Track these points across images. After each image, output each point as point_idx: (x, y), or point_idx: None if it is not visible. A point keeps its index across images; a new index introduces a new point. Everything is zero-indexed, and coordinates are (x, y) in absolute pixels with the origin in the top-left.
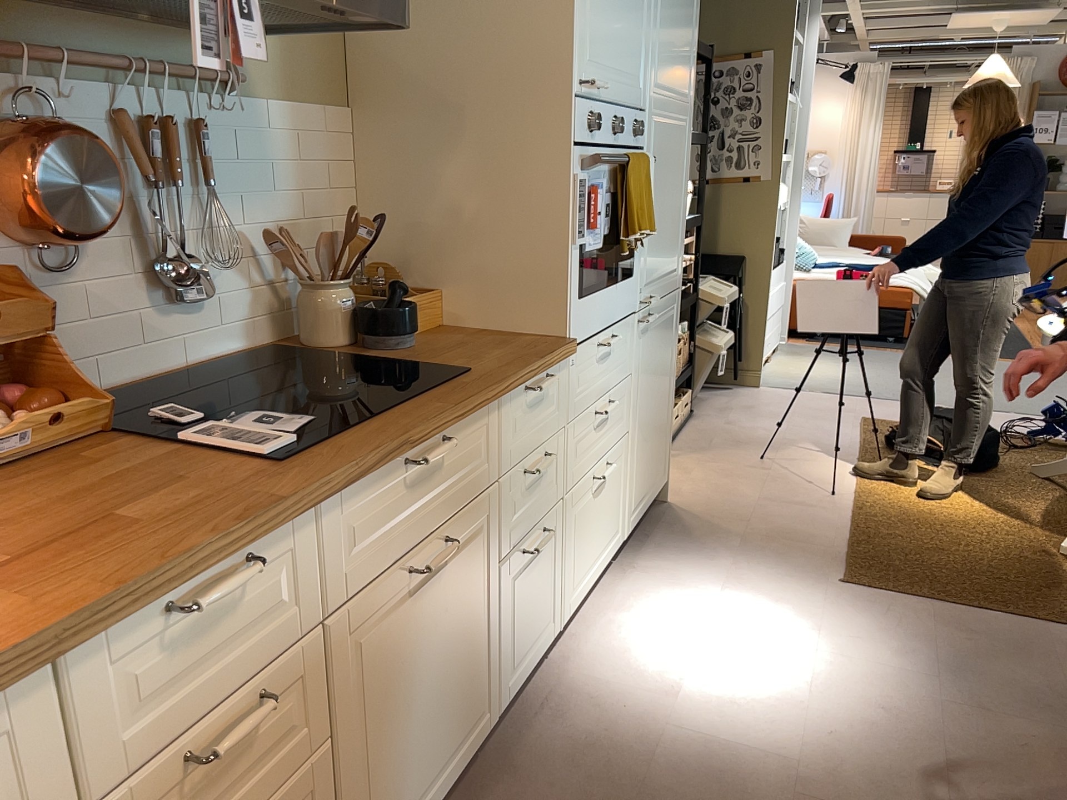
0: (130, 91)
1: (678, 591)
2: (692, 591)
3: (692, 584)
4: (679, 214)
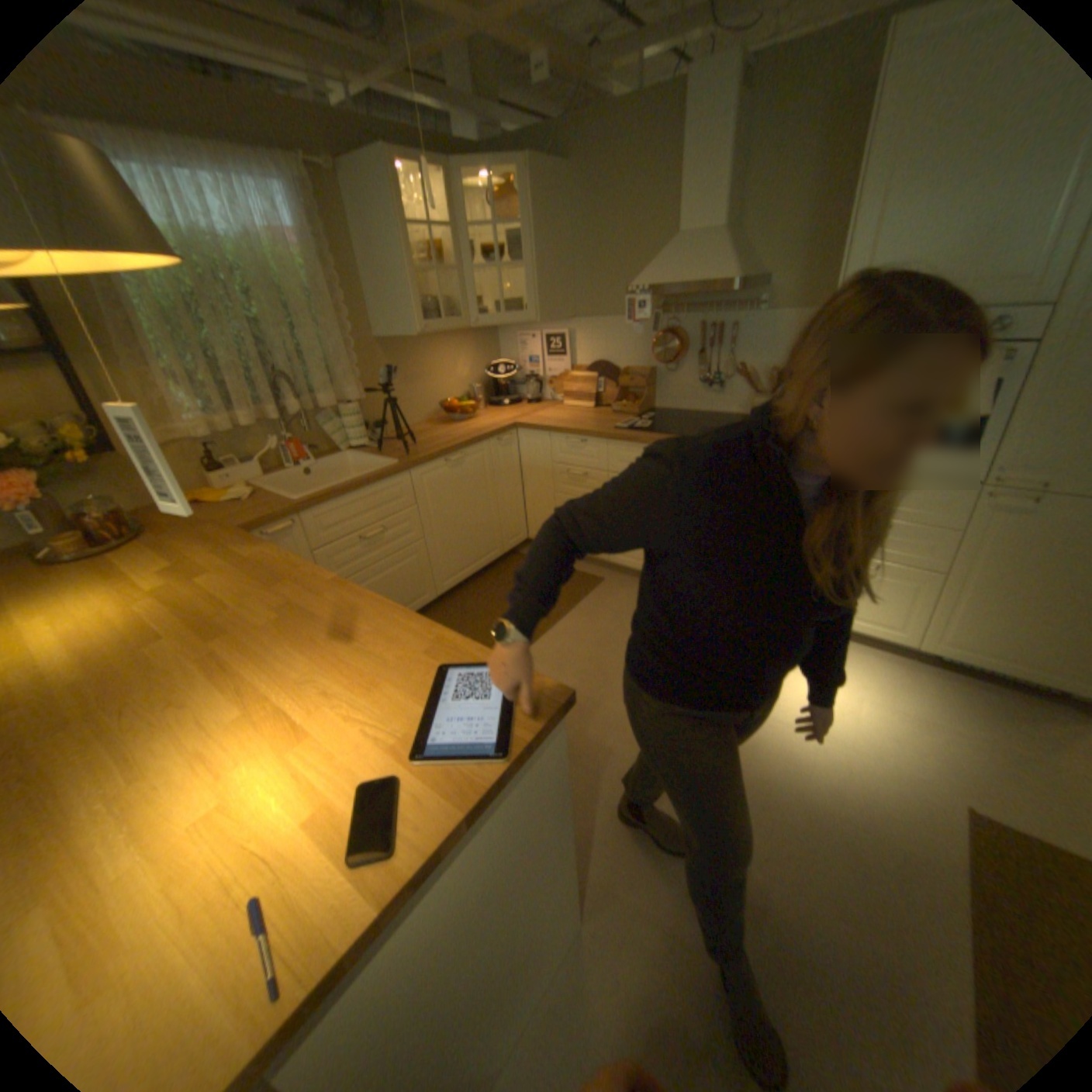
0: (707, 314)
1: (883, 687)
2: (887, 695)
3: (901, 698)
4: None
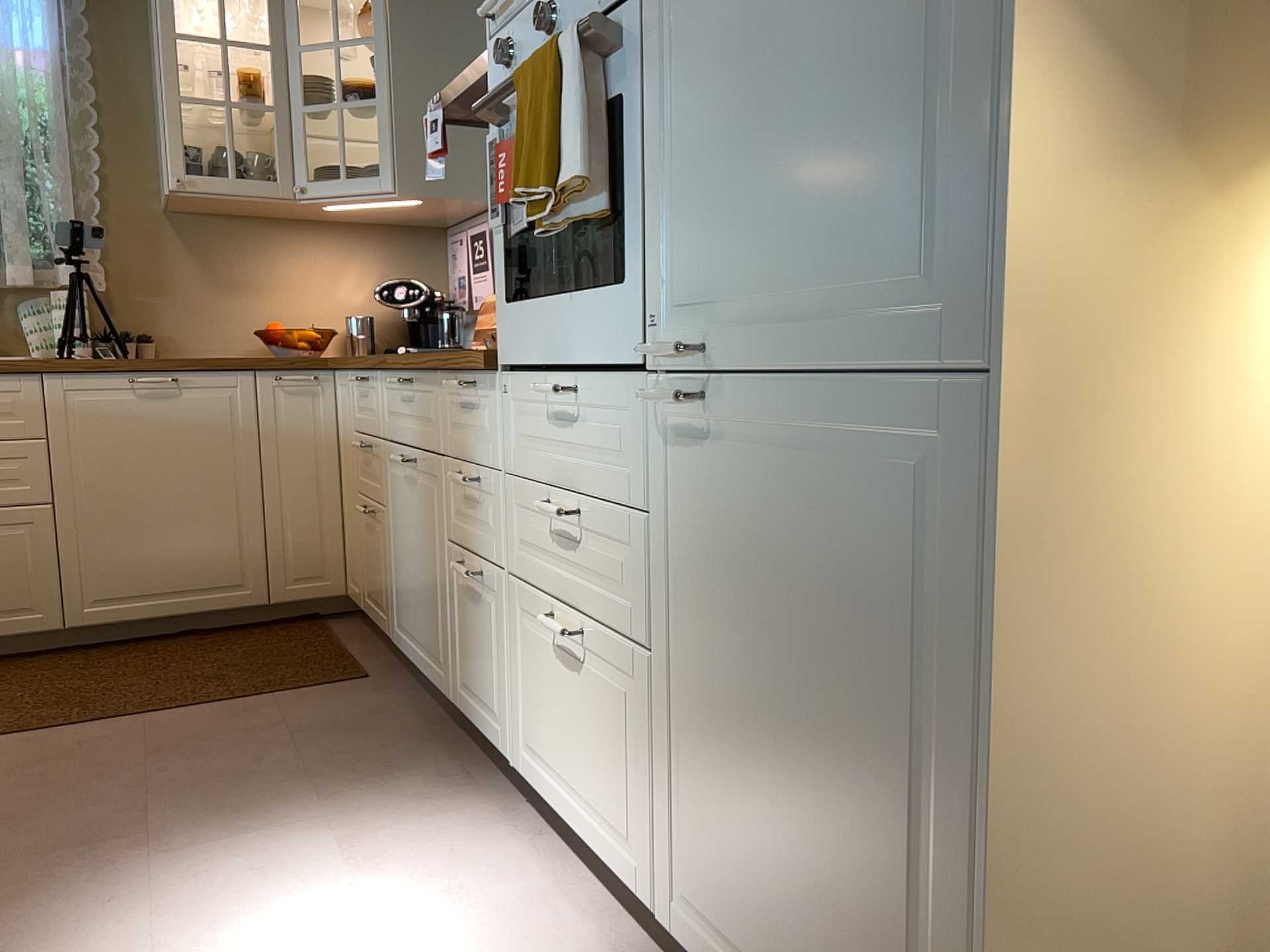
0: None
1: None
2: None
3: None
4: (919, 49)
